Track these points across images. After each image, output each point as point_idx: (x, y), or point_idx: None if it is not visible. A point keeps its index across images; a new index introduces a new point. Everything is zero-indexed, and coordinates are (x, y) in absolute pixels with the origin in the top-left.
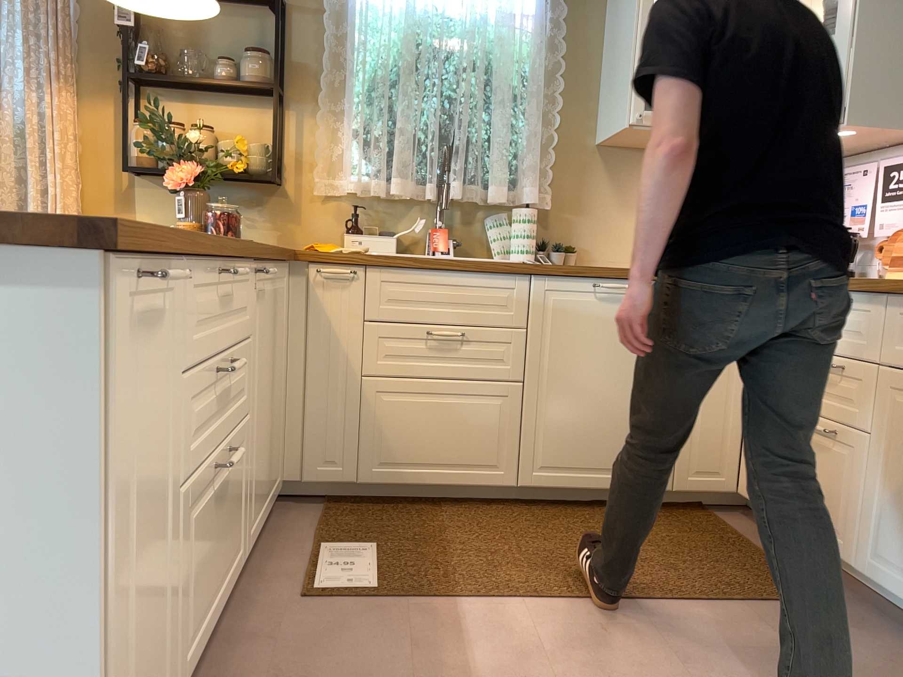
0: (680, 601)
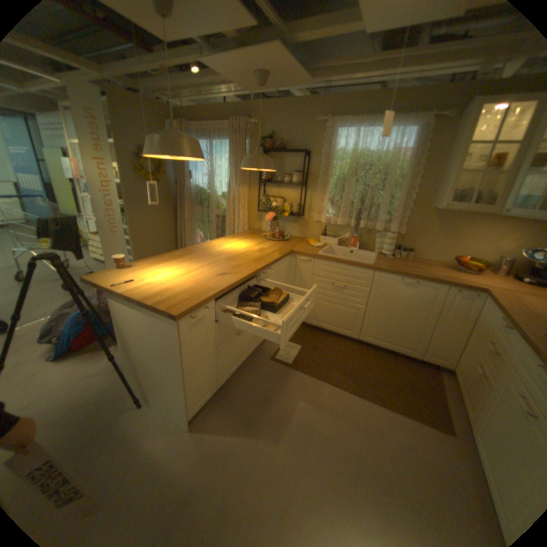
0: (388, 409)
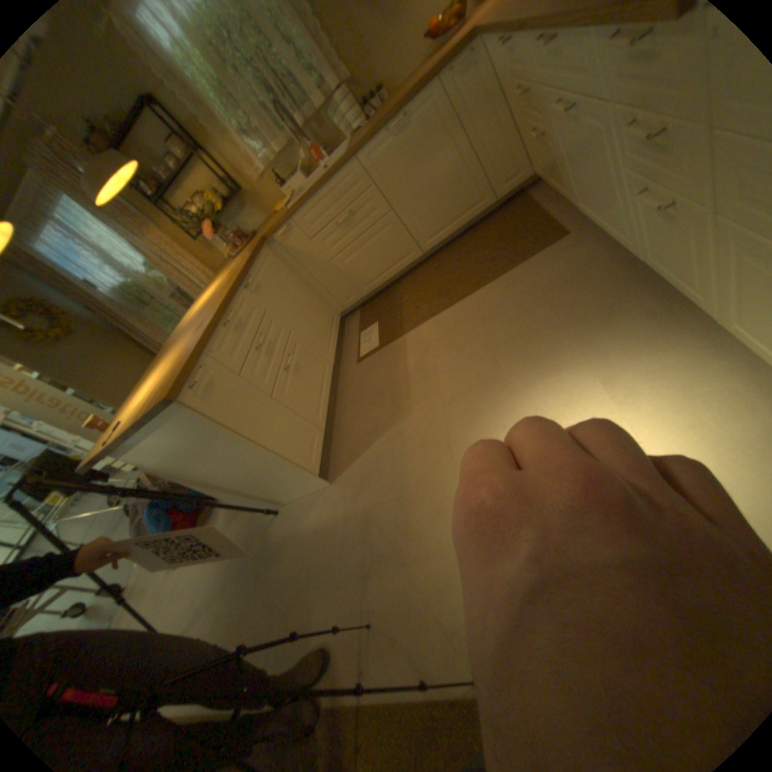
0: (492, 279)
